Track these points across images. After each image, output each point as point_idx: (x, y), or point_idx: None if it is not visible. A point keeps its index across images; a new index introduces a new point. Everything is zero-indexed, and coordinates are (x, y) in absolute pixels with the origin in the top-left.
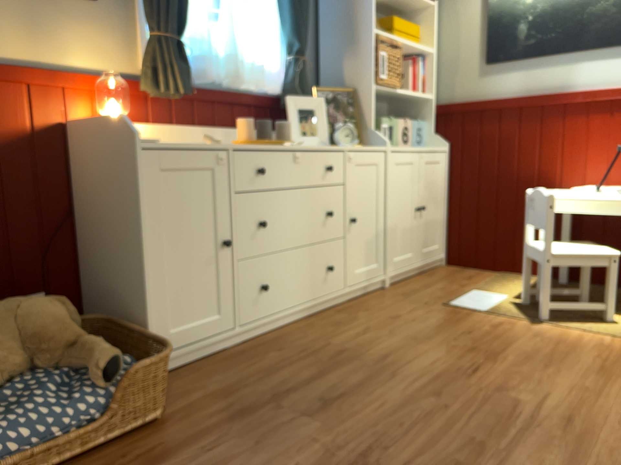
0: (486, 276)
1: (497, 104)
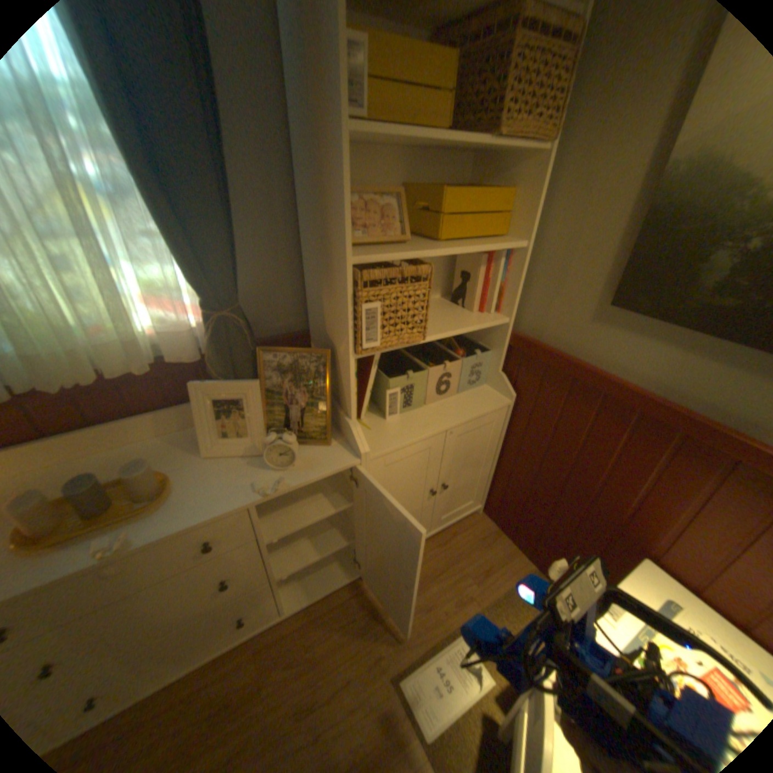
0: (510, 577)
1: (604, 384)
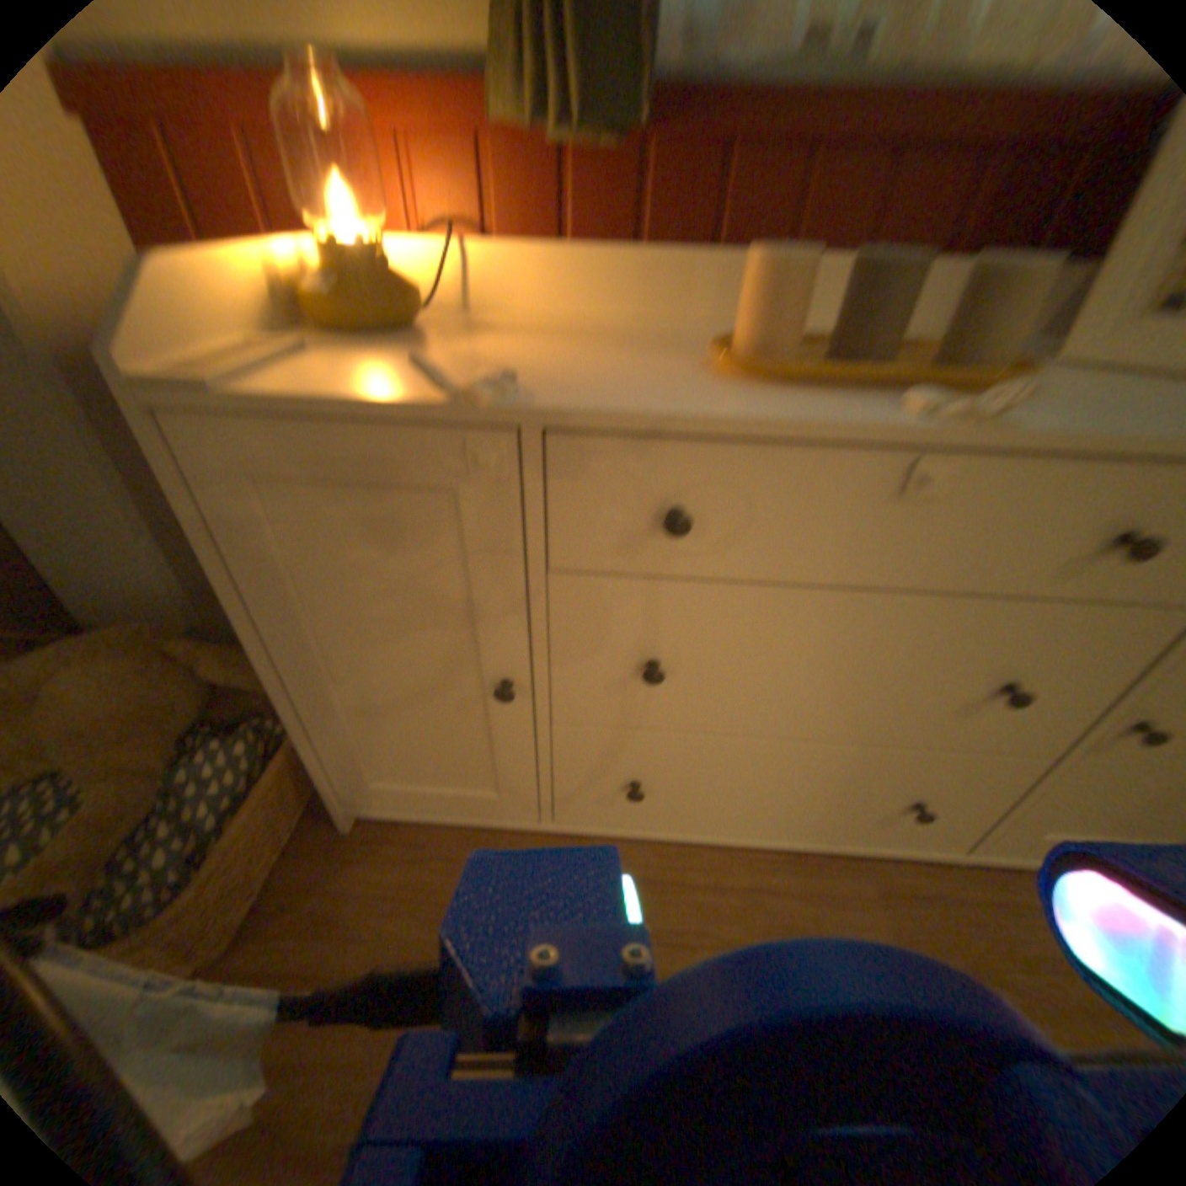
0: None
1: None
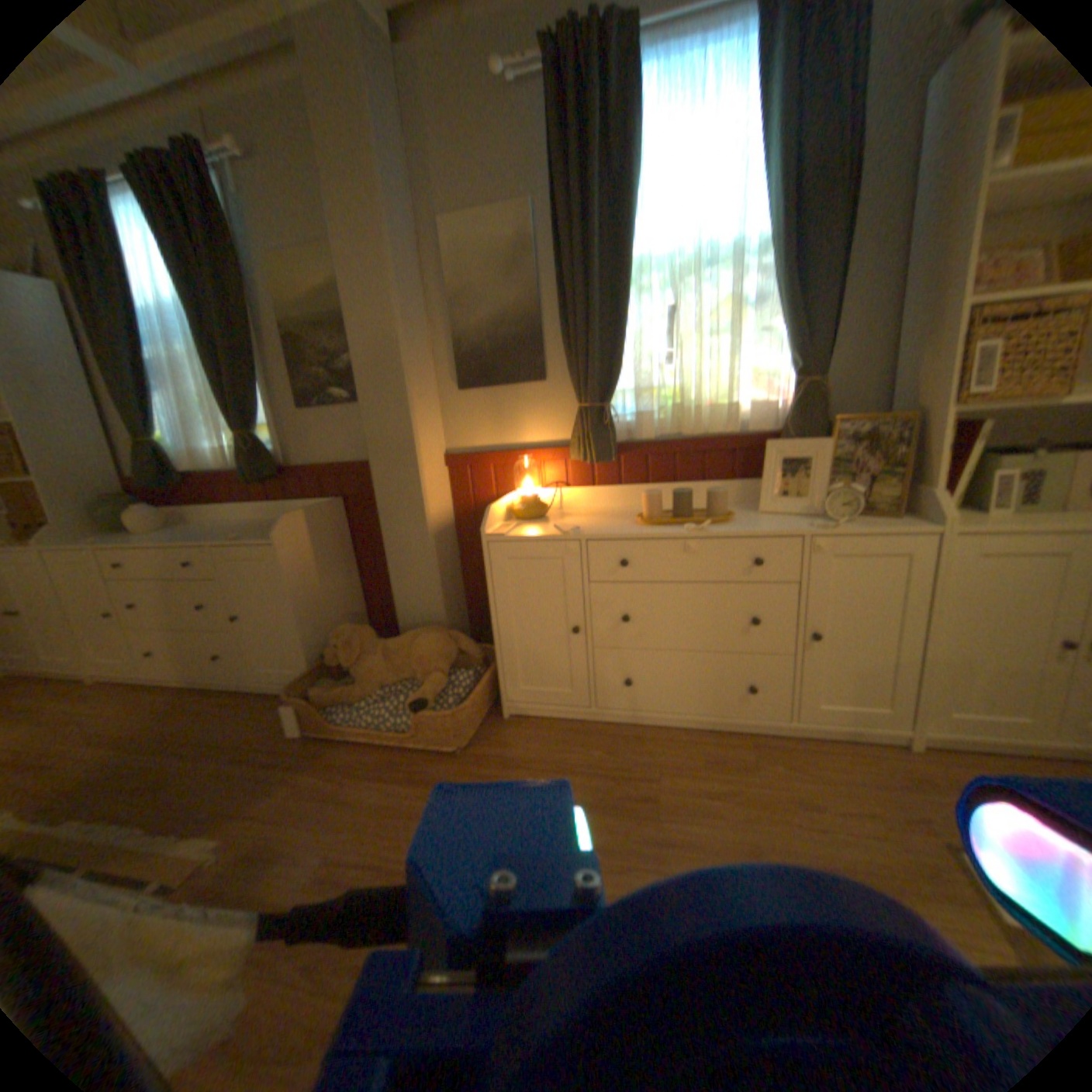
0: None
1: None
